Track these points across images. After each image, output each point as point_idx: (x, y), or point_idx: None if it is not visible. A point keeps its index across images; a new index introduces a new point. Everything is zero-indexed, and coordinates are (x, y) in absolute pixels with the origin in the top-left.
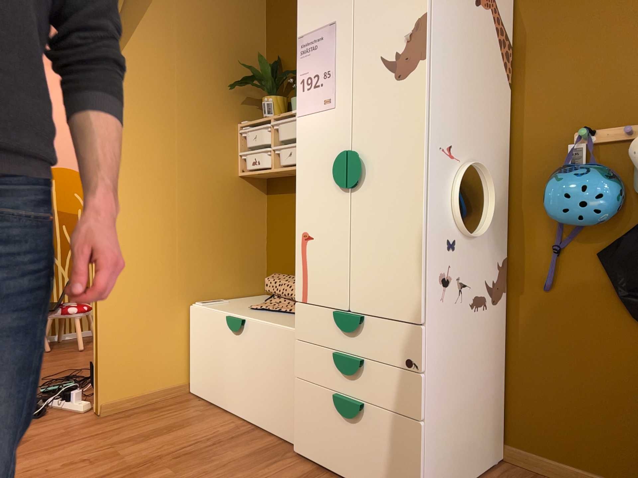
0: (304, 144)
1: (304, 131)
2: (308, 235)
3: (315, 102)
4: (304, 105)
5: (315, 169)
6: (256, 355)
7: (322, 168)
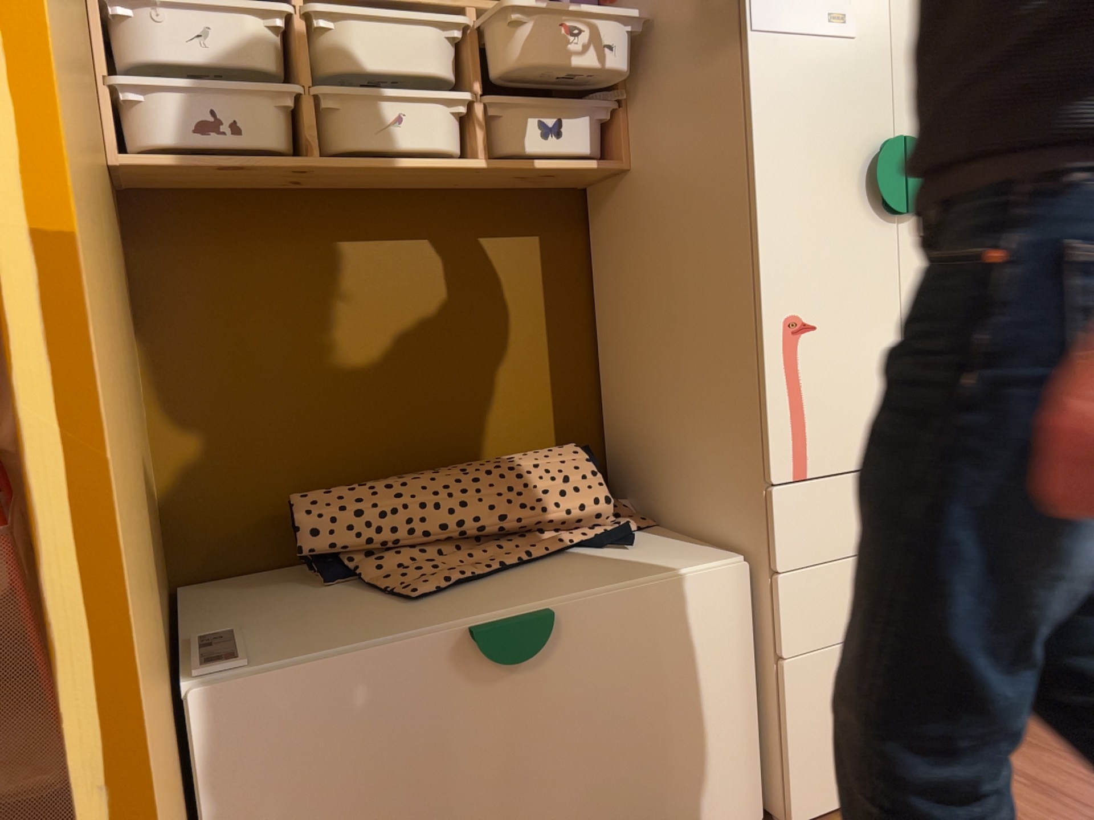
0: (777, 106)
1: (775, 73)
2: (805, 323)
3: (804, 11)
4: (772, 8)
5: (812, 169)
6: (609, 688)
7: (831, 169)
